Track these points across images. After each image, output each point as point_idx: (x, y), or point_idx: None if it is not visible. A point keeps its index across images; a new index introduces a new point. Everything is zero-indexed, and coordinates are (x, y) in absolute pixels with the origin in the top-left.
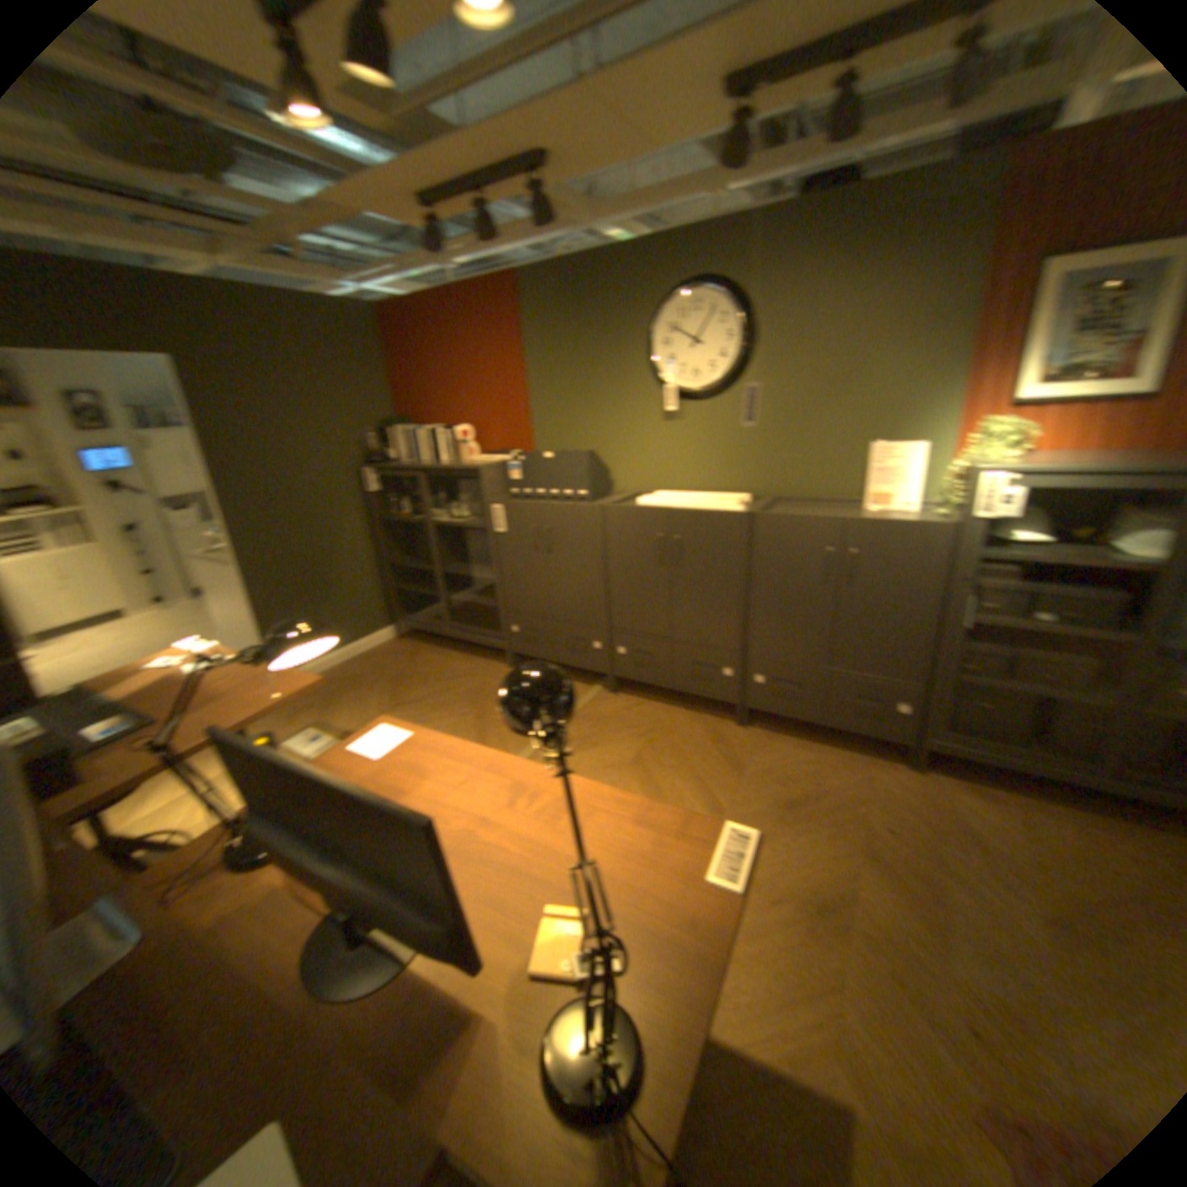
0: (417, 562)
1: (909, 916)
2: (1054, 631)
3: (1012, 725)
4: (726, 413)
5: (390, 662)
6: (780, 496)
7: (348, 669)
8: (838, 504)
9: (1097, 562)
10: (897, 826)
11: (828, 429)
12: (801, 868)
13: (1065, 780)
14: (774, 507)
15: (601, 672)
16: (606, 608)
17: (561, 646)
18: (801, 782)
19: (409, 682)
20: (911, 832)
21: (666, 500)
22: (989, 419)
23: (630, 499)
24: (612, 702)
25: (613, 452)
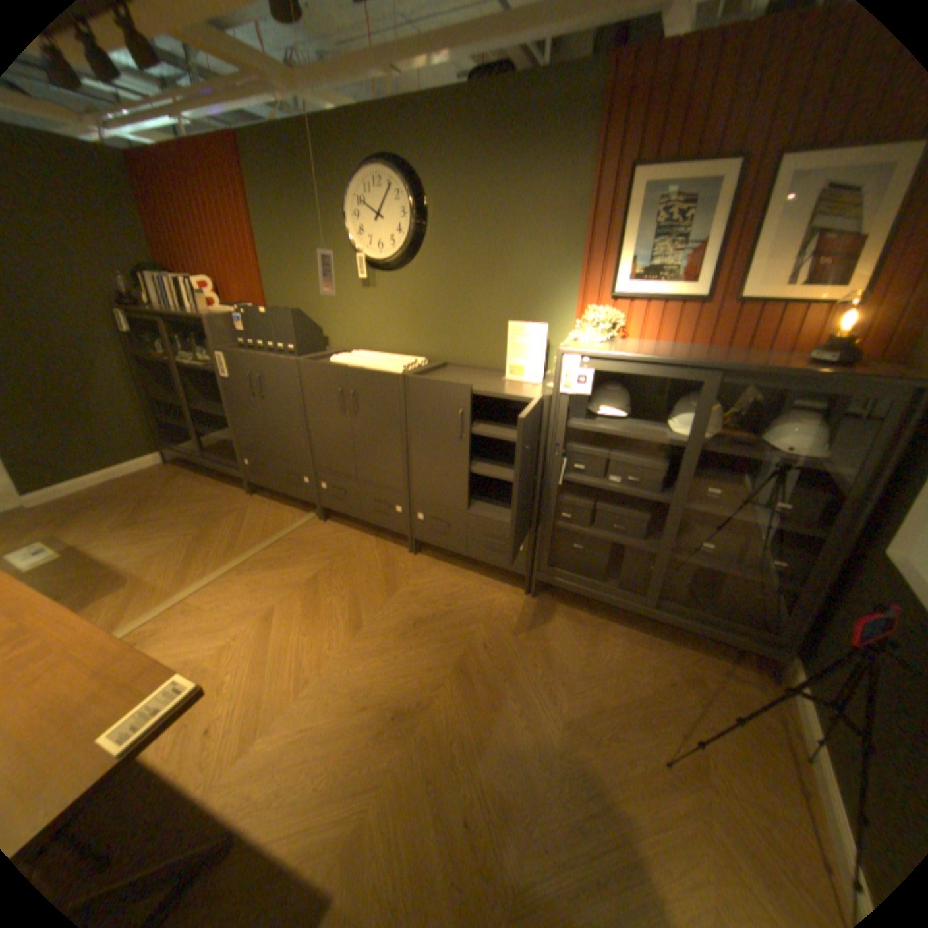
0: (171, 398)
1: (464, 719)
2: (618, 490)
3: (594, 562)
4: (407, 284)
5: (144, 485)
6: (450, 361)
7: (102, 489)
8: (489, 372)
9: (646, 437)
10: (493, 640)
11: (483, 306)
12: (399, 676)
13: (623, 607)
14: (434, 371)
15: (311, 502)
16: (310, 449)
17: (280, 478)
18: (436, 602)
19: (151, 503)
20: (501, 646)
21: (353, 358)
22: (590, 308)
23: (334, 355)
24: (318, 527)
25: (325, 312)
